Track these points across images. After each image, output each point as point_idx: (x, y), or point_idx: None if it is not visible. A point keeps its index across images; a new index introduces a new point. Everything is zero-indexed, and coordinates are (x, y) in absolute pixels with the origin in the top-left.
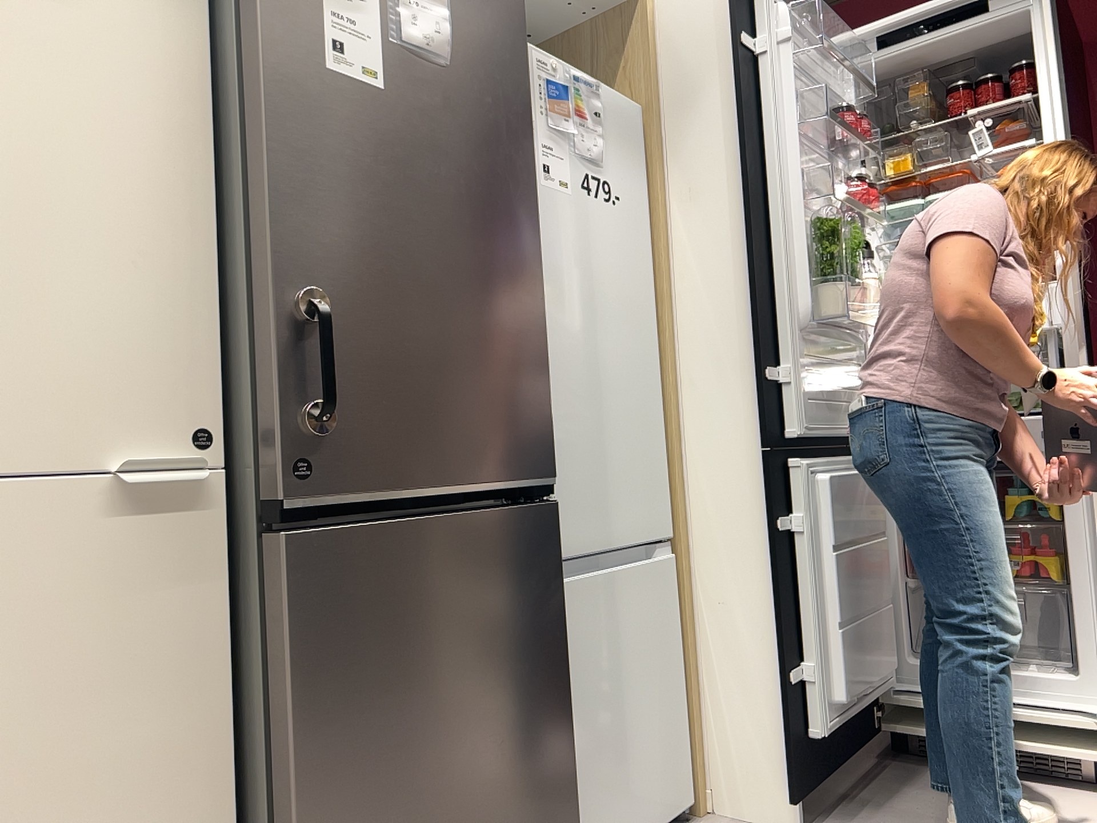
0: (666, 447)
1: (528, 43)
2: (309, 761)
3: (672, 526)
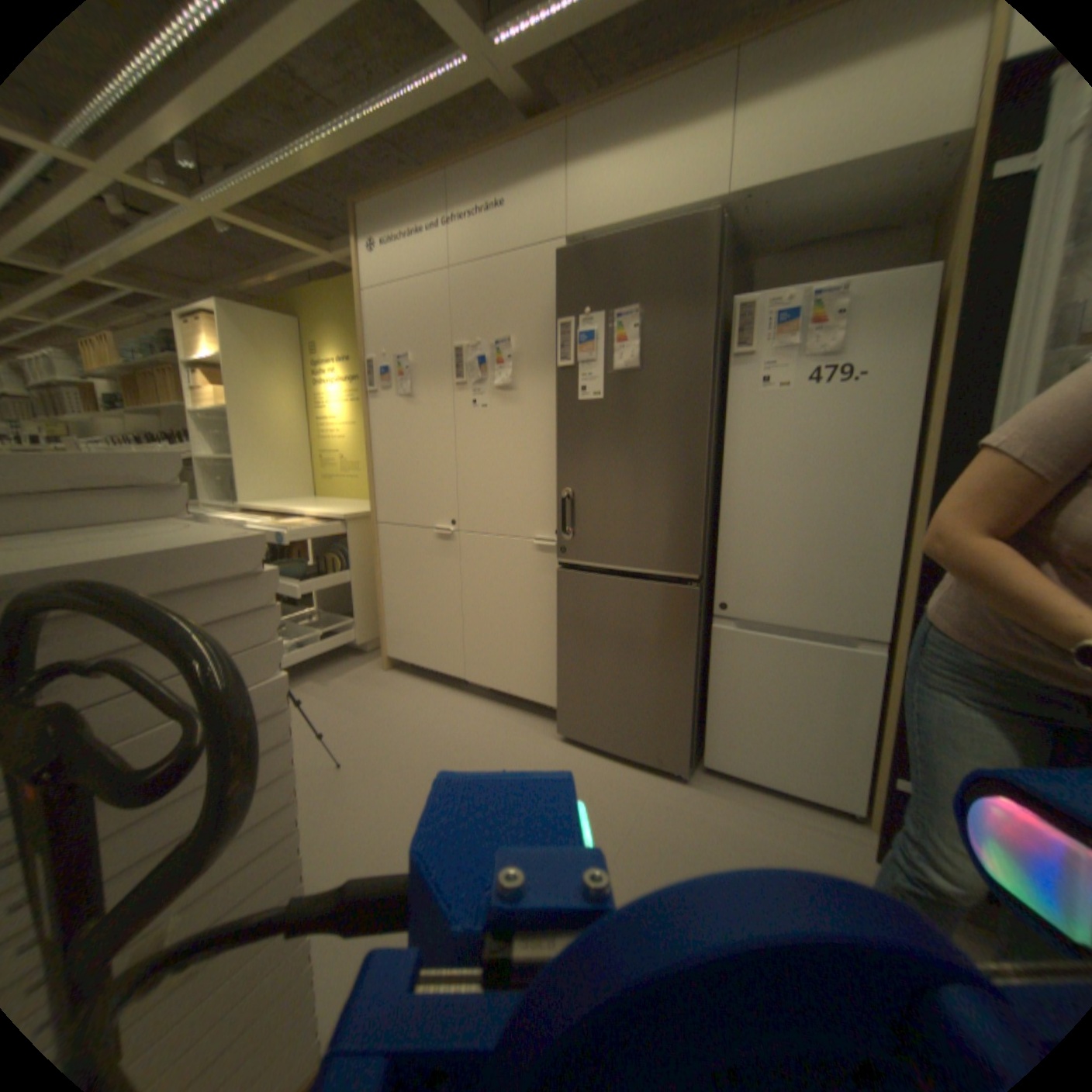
0: (907, 573)
1: (762, 292)
2: (562, 637)
3: (898, 634)
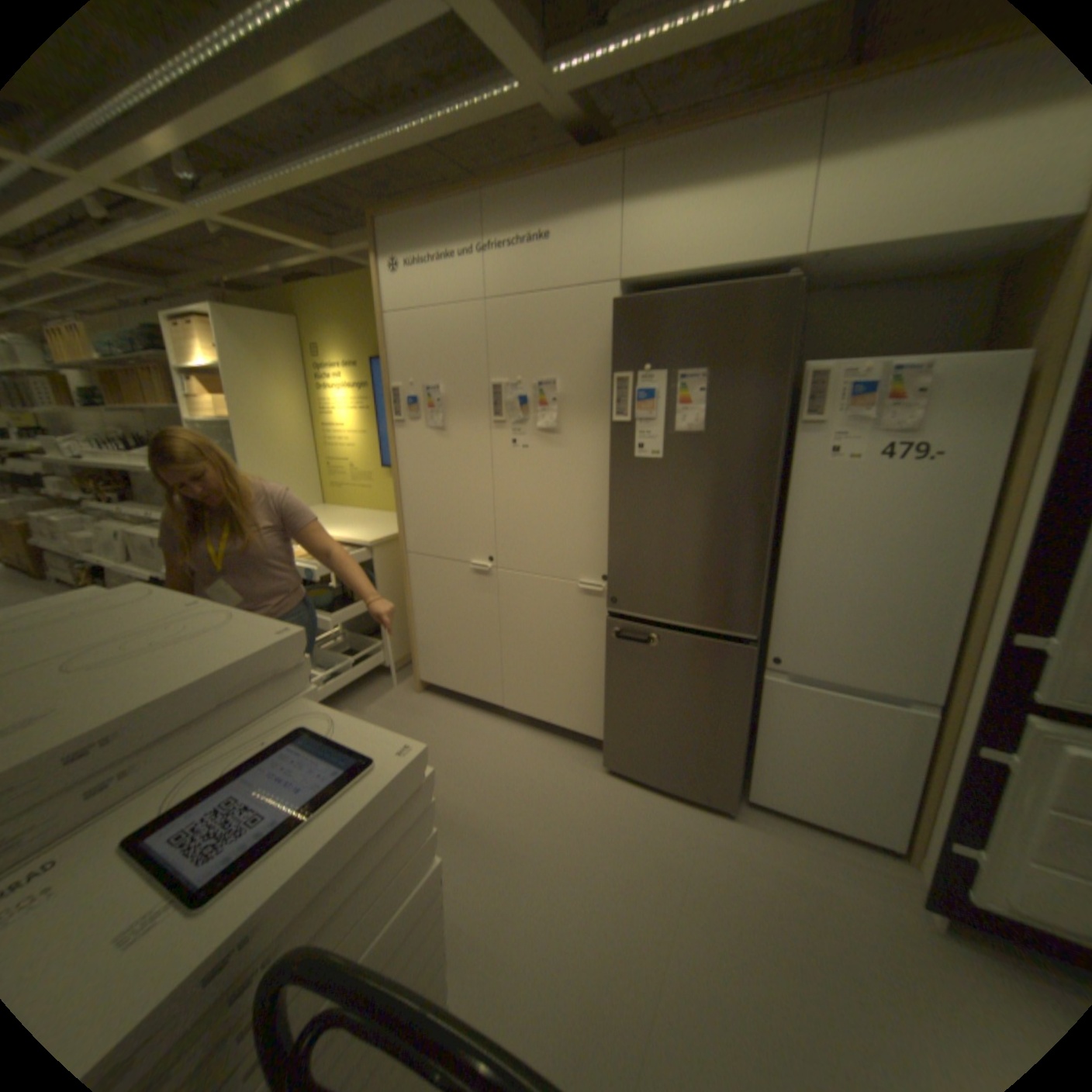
0: (966, 645)
1: (837, 361)
2: (611, 681)
3: (952, 699)
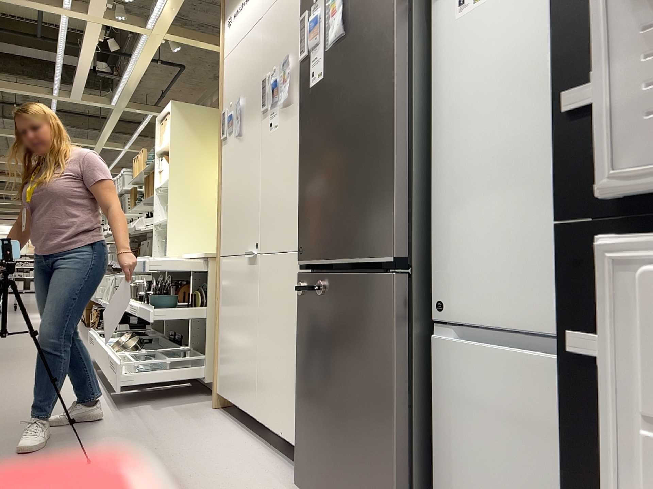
0: None
1: None
2: (299, 357)
3: None
